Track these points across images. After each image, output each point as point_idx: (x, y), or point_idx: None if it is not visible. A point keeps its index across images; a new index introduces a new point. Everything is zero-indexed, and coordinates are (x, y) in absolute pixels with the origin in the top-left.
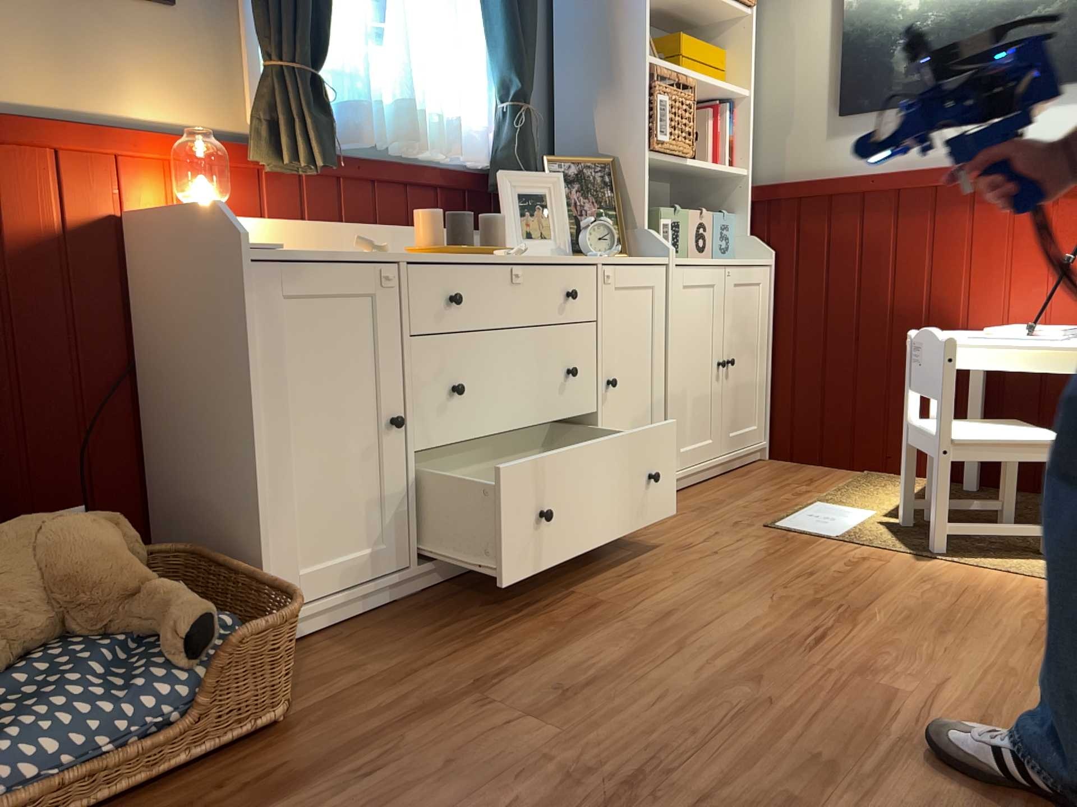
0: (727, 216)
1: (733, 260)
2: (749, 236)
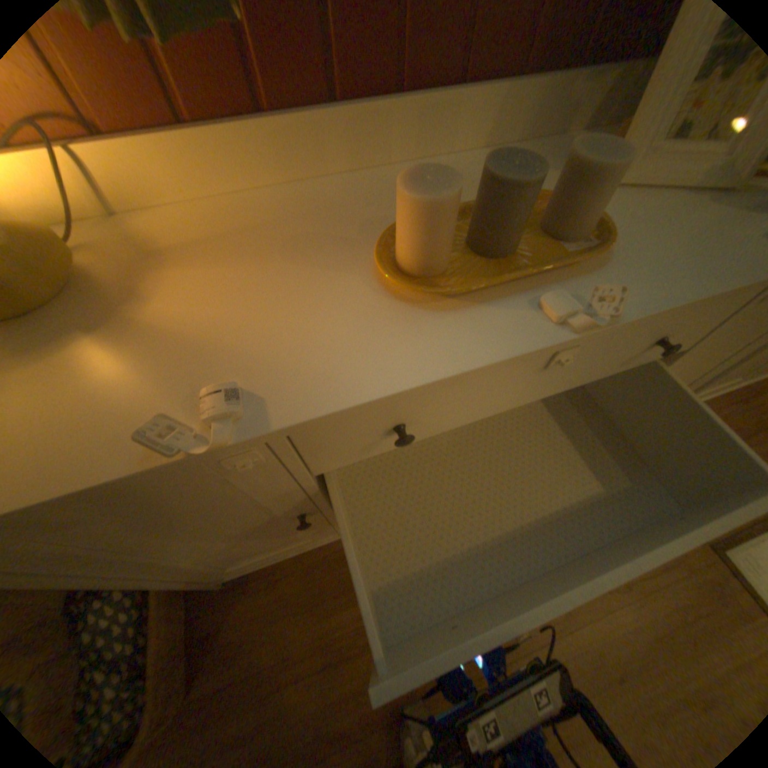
0: None
1: None
2: None
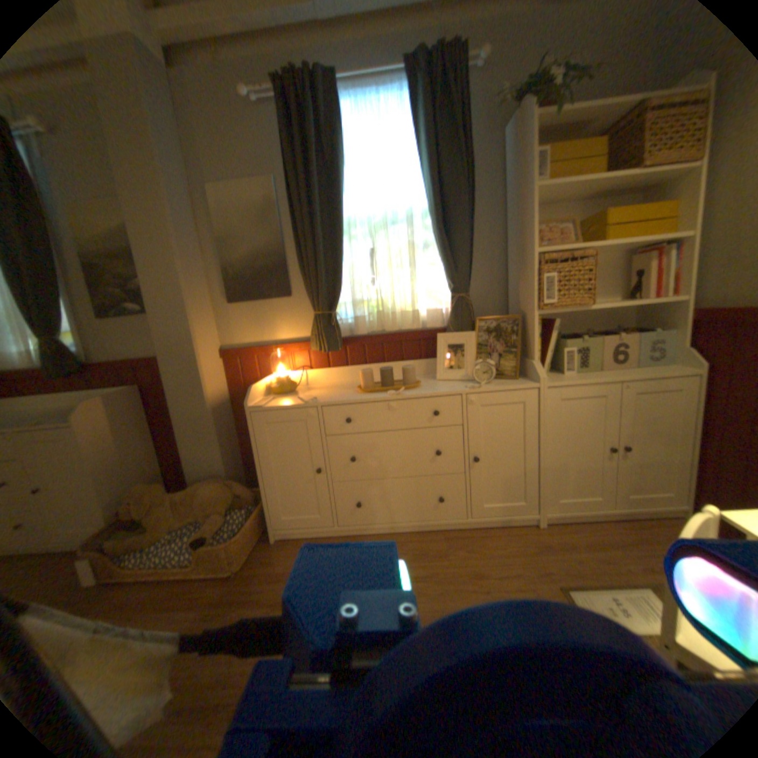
0: (671, 331)
1: (643, 375)
2: (689, 348)
